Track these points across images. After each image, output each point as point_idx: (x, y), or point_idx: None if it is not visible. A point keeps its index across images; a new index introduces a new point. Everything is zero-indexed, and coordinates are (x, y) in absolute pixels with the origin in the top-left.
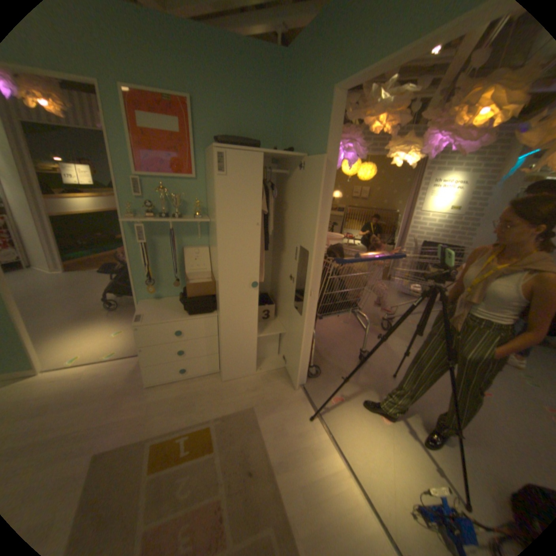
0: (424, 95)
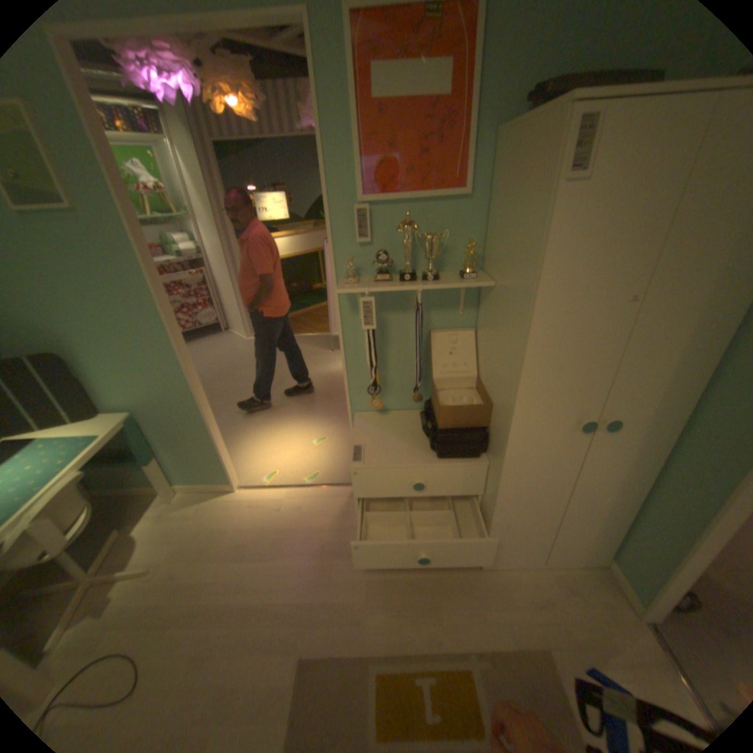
0: None
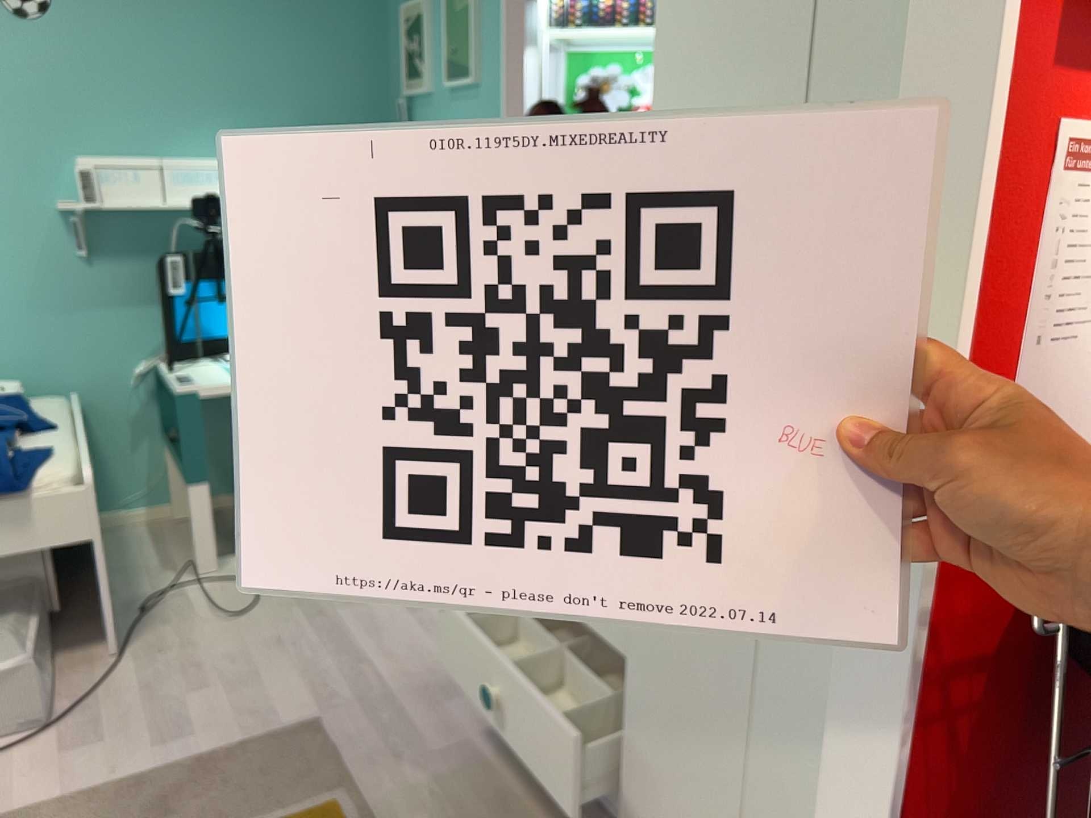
0: None
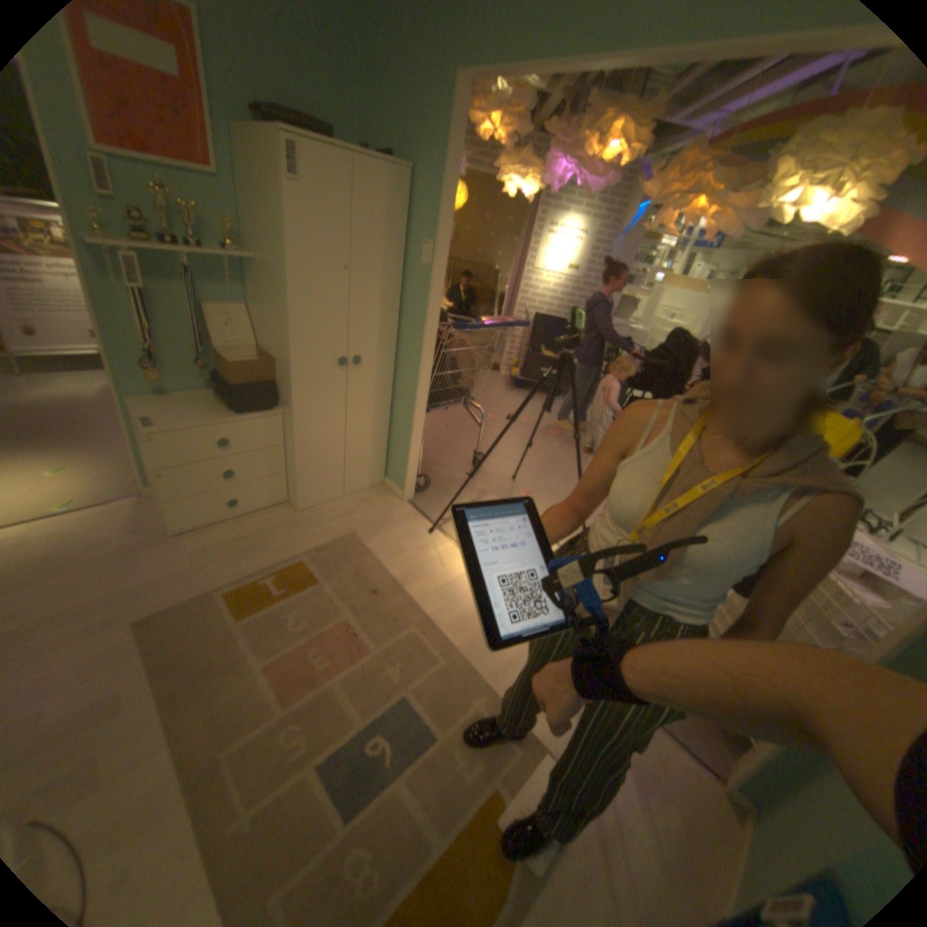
0: (542, 89)
